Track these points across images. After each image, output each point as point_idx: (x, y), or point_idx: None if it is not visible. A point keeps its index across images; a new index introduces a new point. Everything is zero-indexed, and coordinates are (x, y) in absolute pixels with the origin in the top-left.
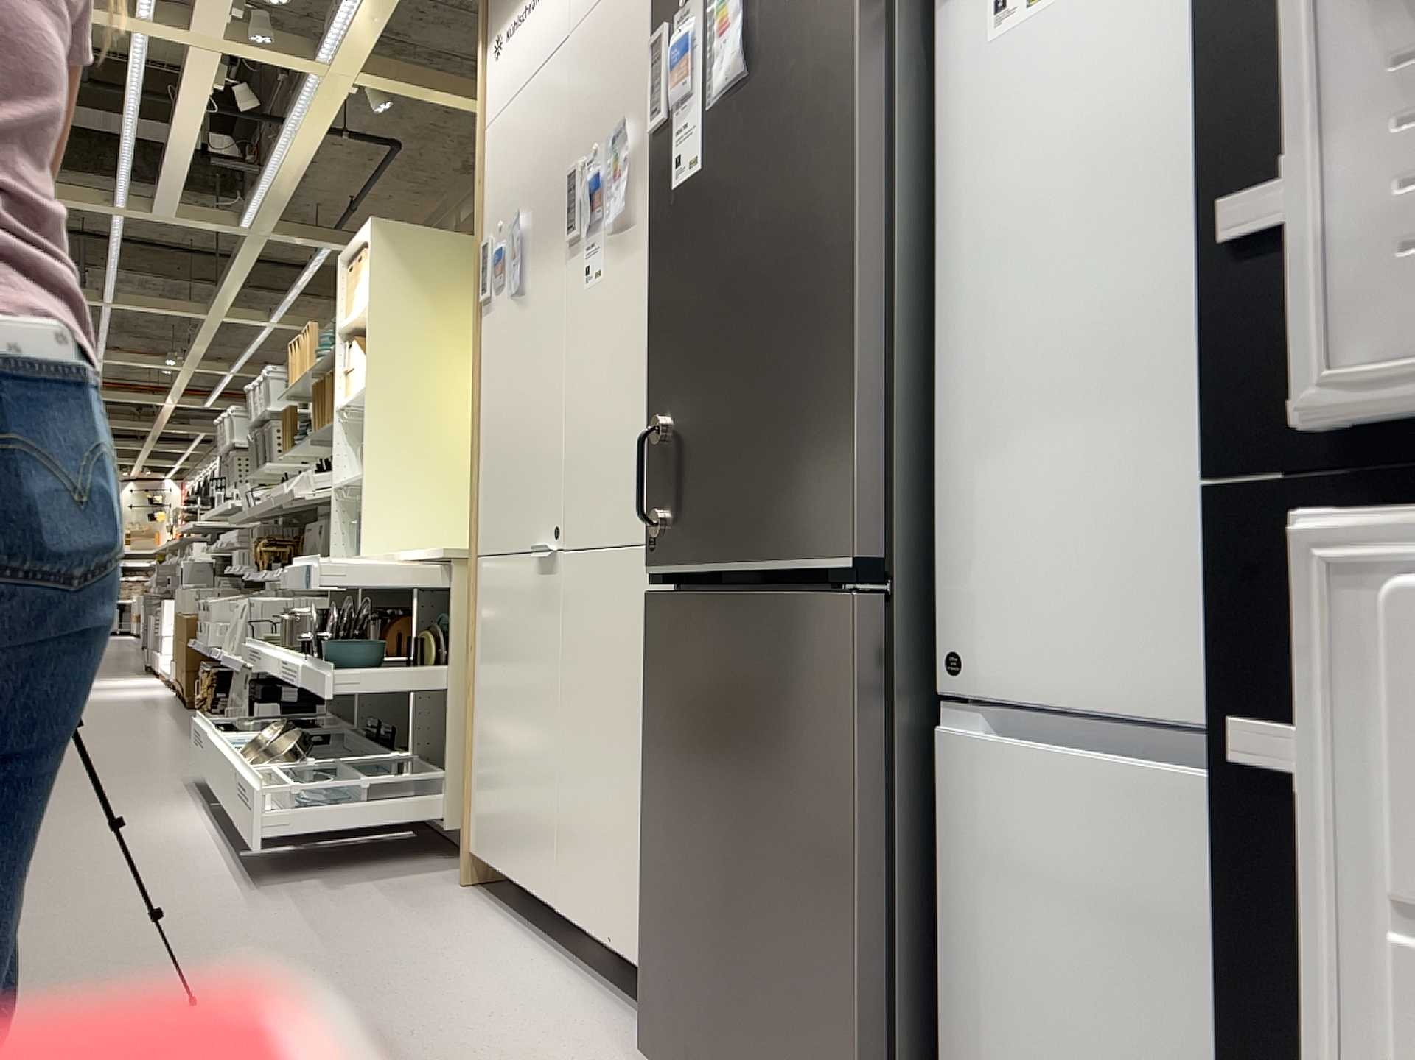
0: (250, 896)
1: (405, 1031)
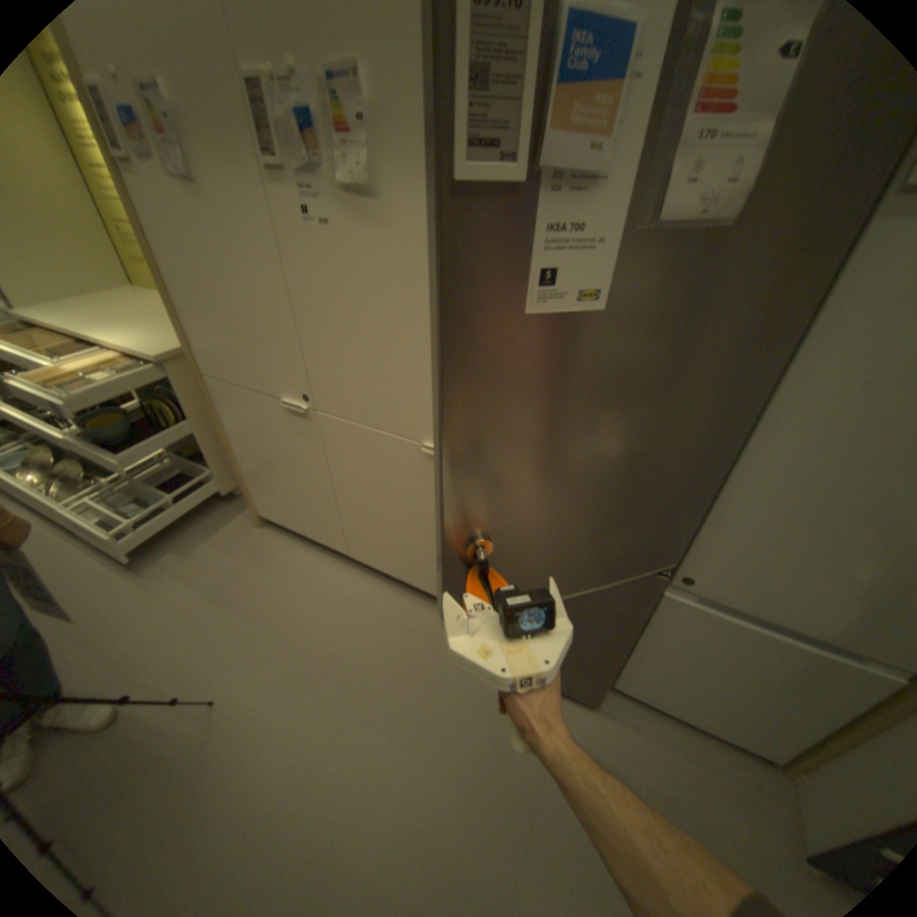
0: (141, 585)
1: (335, 660)
